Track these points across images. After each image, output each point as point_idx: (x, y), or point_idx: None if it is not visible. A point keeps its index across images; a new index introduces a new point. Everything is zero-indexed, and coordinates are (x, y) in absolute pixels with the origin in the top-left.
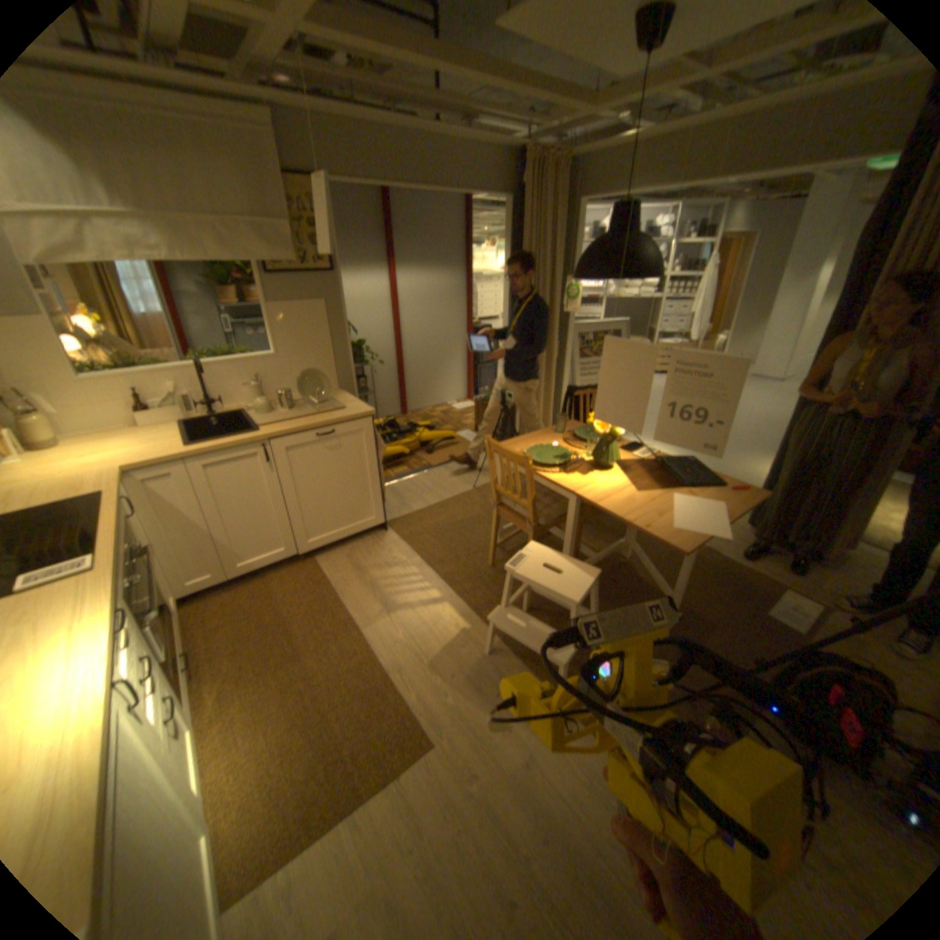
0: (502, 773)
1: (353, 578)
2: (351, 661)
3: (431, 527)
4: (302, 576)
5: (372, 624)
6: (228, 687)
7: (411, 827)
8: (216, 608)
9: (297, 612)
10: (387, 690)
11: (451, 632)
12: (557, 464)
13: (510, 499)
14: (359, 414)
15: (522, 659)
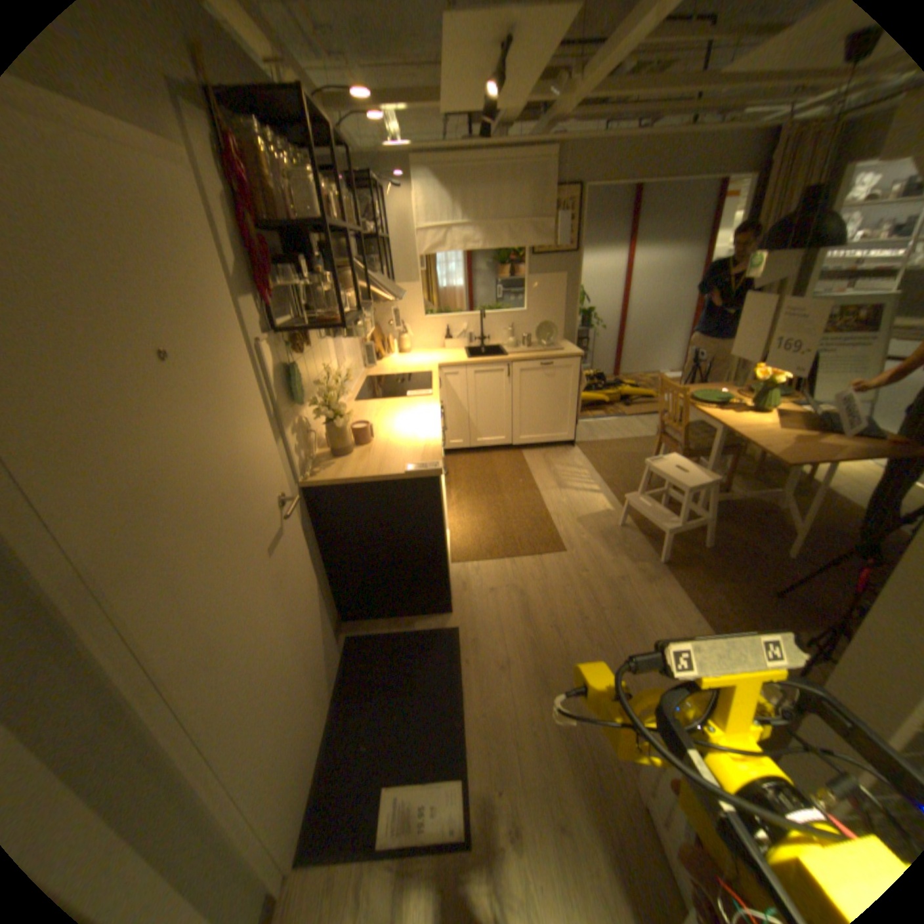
0: (605, 575)
1: (542, 467)
2: (530, 503)
3: (608, 452)
4: (511, 458)
5: (547, 491)
6: (463, 494)
7: (542, 573)
8: (461, 461)
9: (504, 474)
10: (547, 521)
11: (599, 509)
12: (716, 403)
13: (672, 429)
14: (572, 357)
15: (645, 535)
